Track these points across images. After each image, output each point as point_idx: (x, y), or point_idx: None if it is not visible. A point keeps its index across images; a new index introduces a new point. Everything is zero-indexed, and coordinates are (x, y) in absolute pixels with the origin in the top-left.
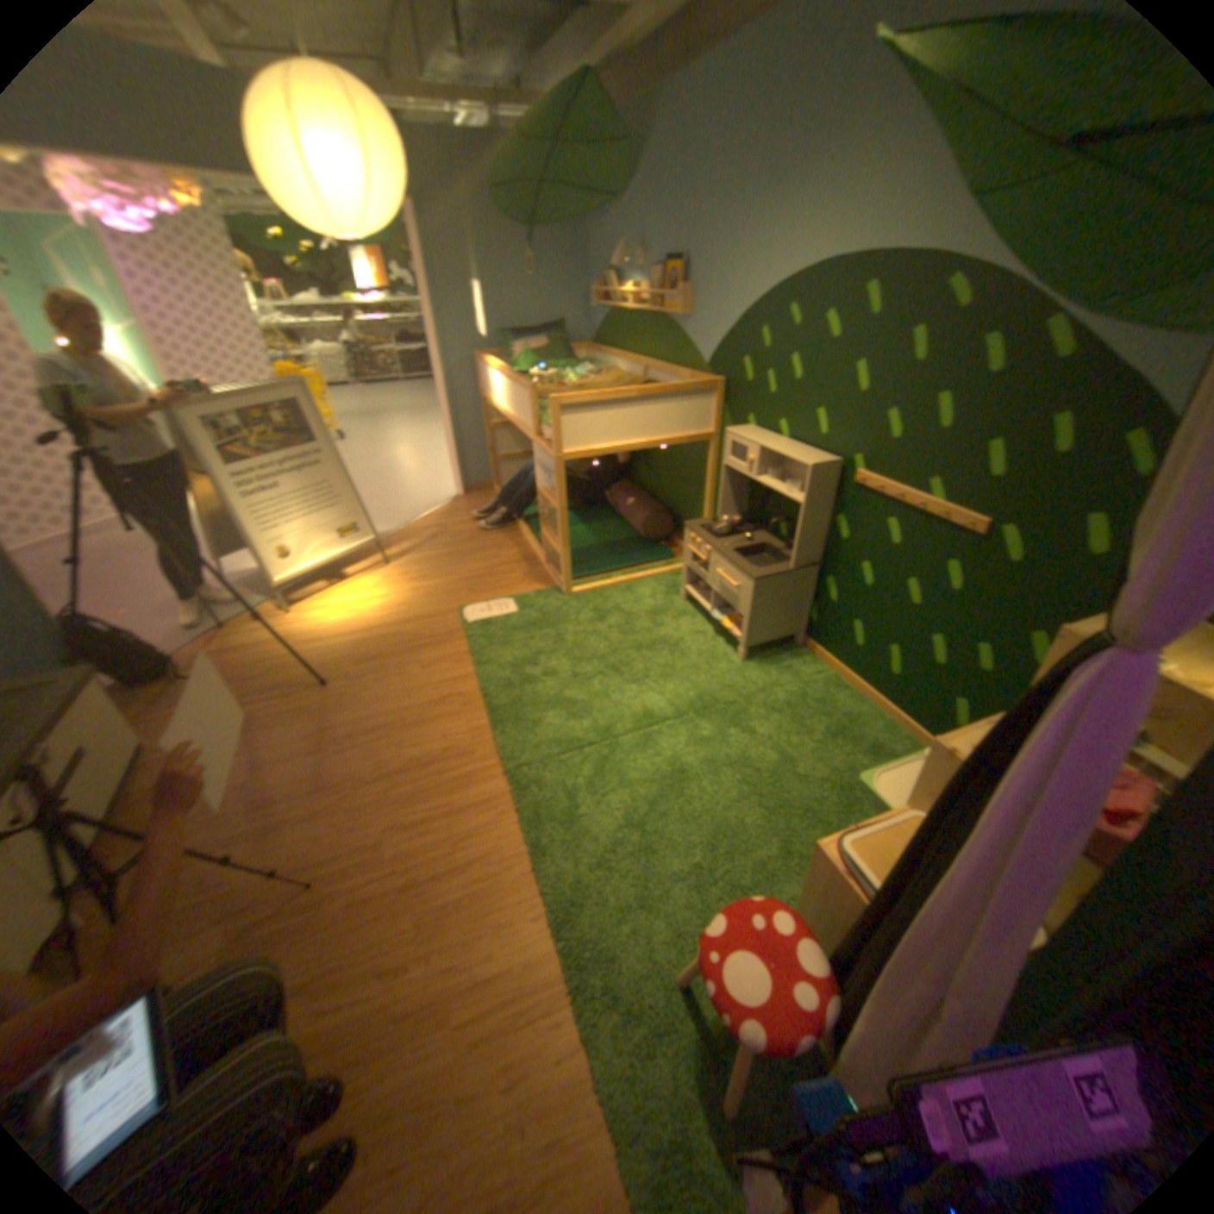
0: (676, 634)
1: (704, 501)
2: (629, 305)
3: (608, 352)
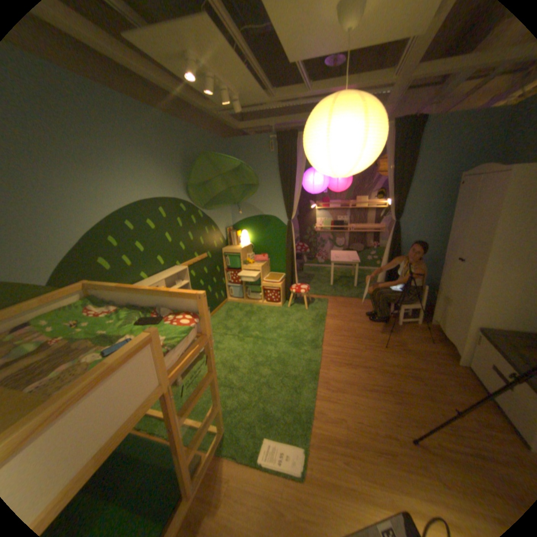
0: None
1: None
2: None
3: None
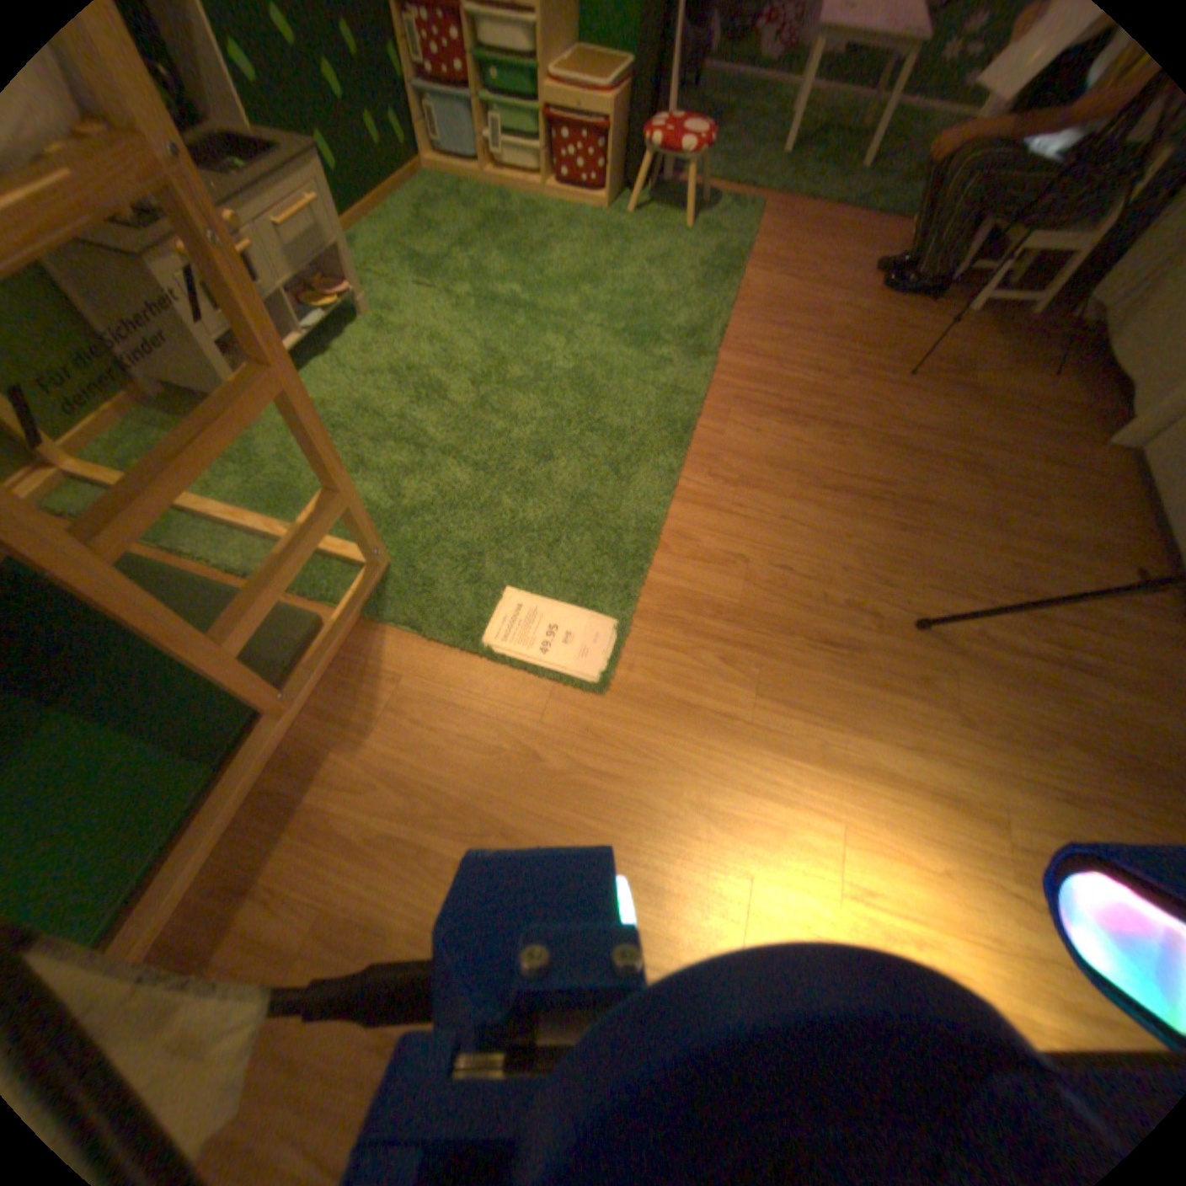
0: (348, 382)
1: None
2: None
3: None
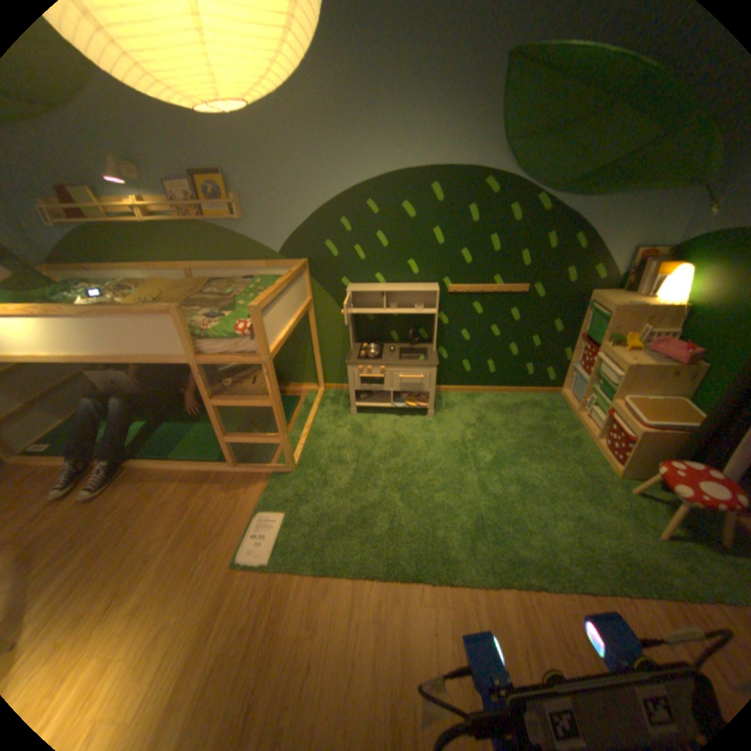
0: (385, 431)
1: (314, 346)
2: (126, 216)
3: (104, 265)
